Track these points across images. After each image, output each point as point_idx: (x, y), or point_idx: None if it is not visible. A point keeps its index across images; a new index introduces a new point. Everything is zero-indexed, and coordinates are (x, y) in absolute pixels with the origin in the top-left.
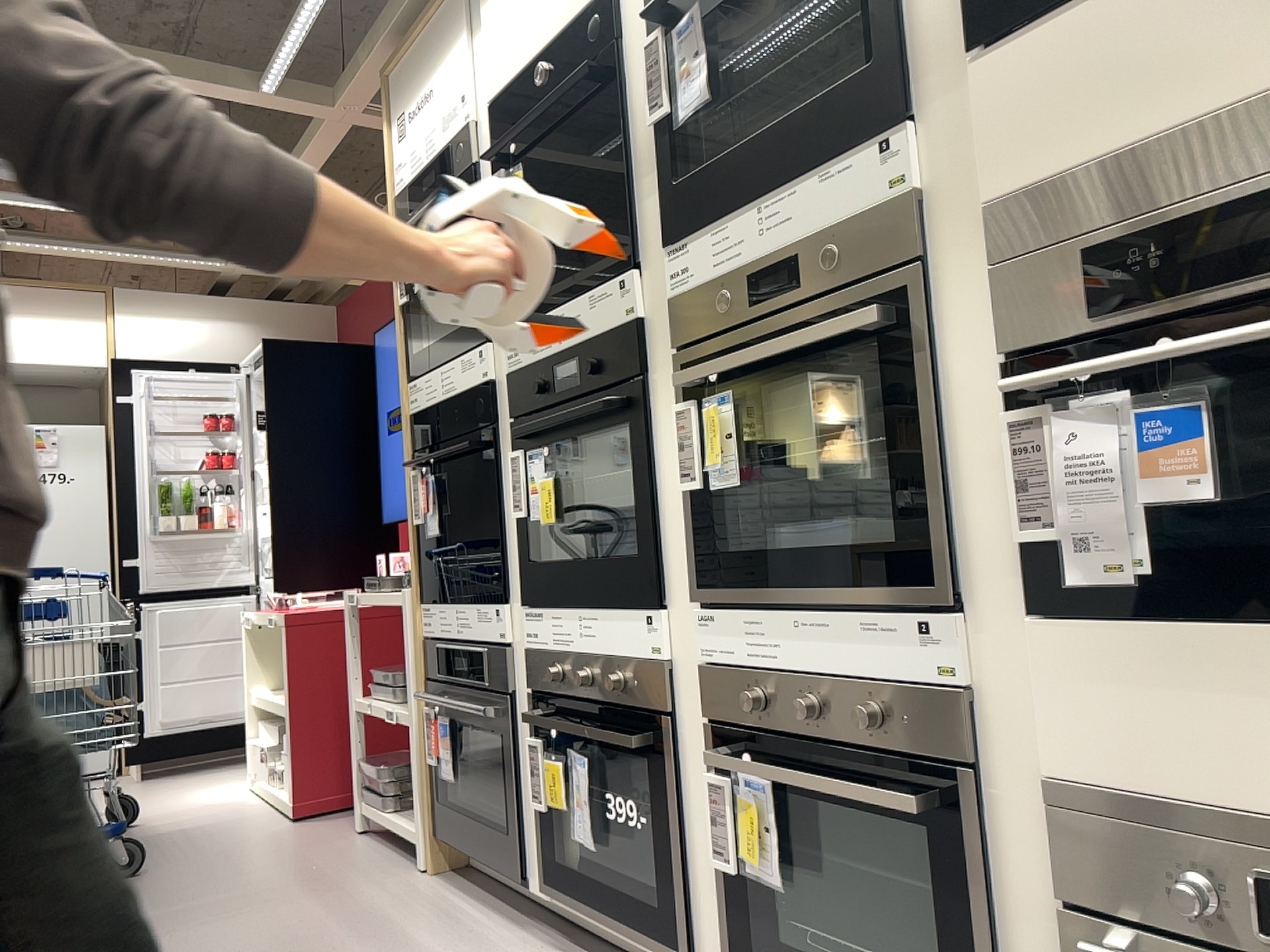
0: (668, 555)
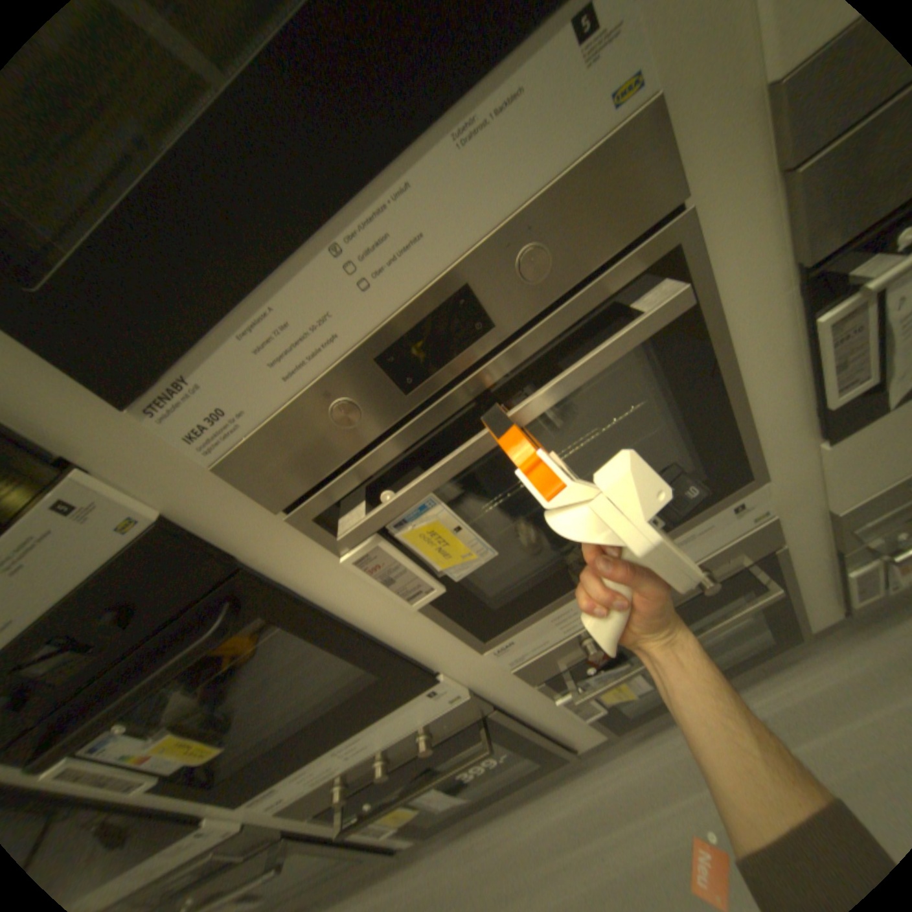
0: (410, 649)
